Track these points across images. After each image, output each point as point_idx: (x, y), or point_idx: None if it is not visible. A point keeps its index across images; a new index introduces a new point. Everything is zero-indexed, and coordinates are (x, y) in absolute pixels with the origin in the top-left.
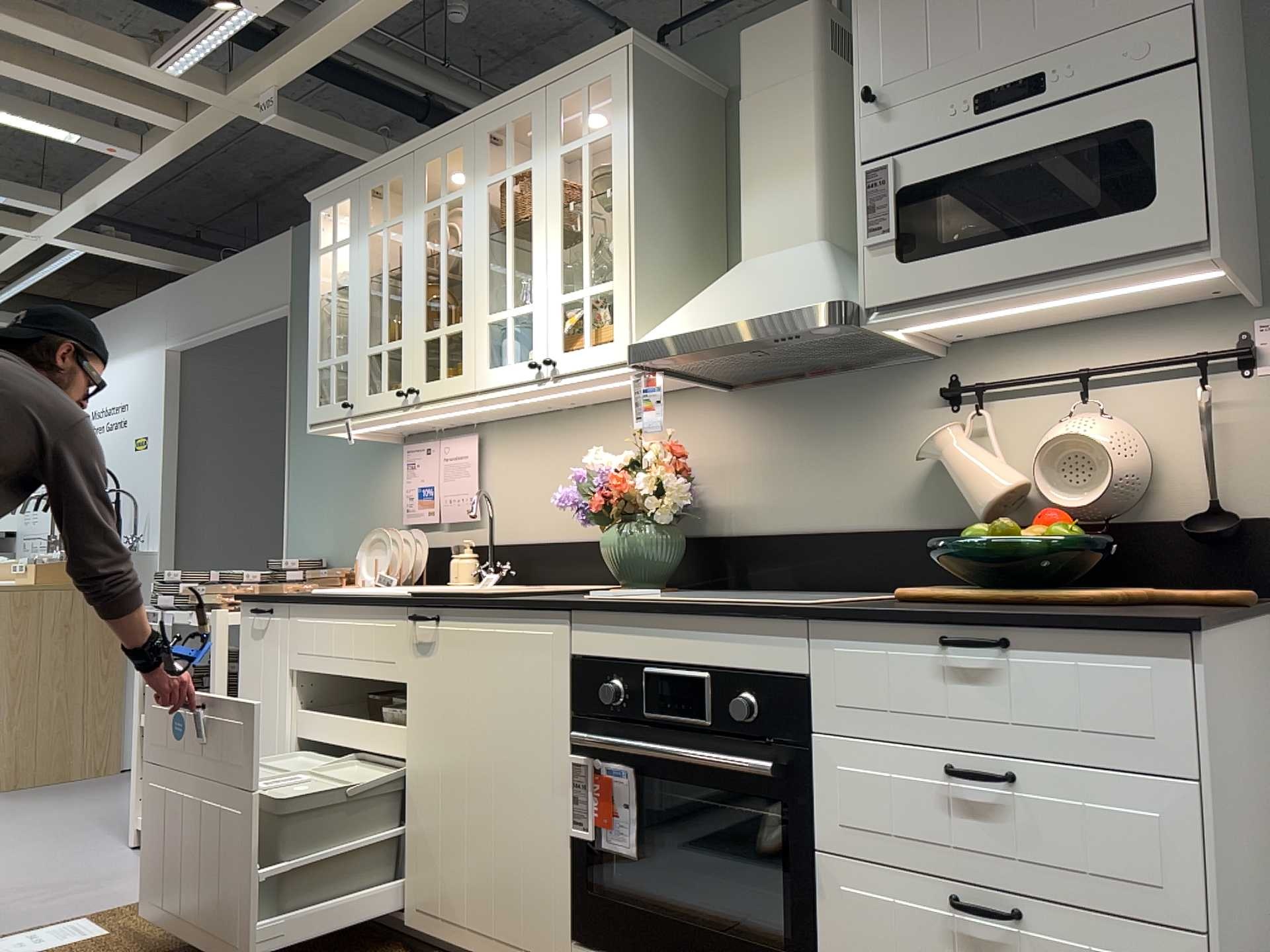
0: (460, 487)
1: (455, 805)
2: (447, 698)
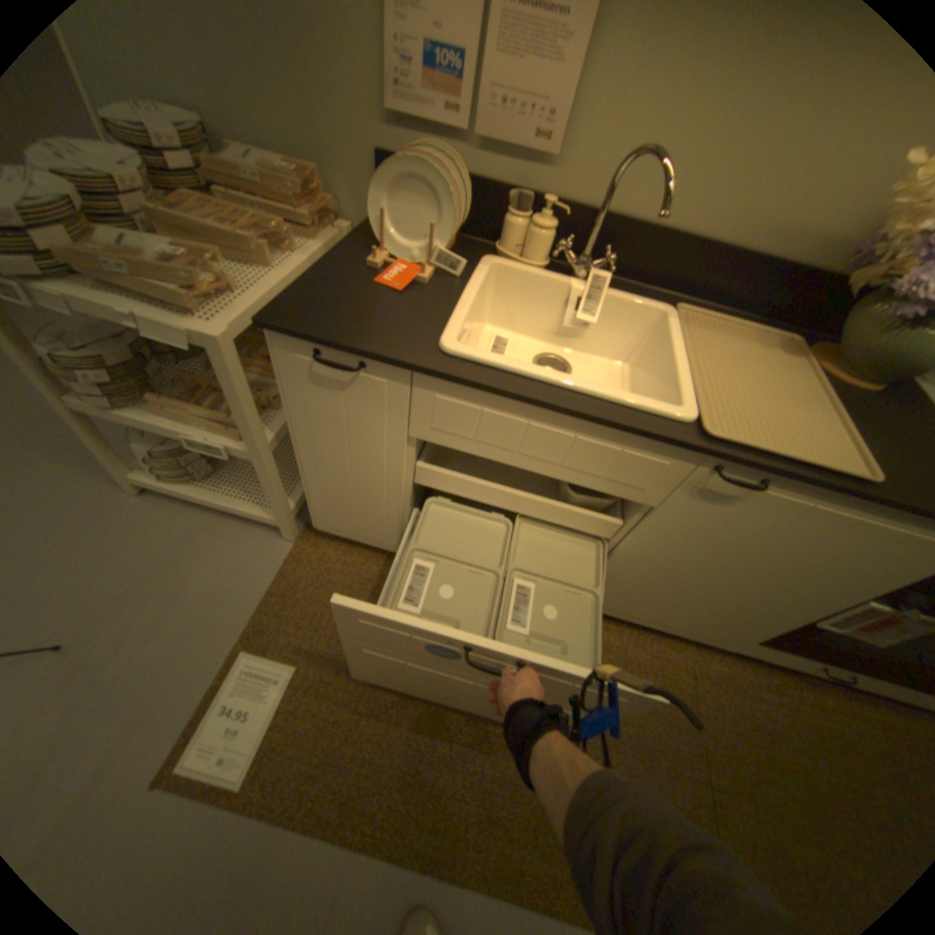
0: (540, 82)
1: (680, 584)
2: (726, 538)
